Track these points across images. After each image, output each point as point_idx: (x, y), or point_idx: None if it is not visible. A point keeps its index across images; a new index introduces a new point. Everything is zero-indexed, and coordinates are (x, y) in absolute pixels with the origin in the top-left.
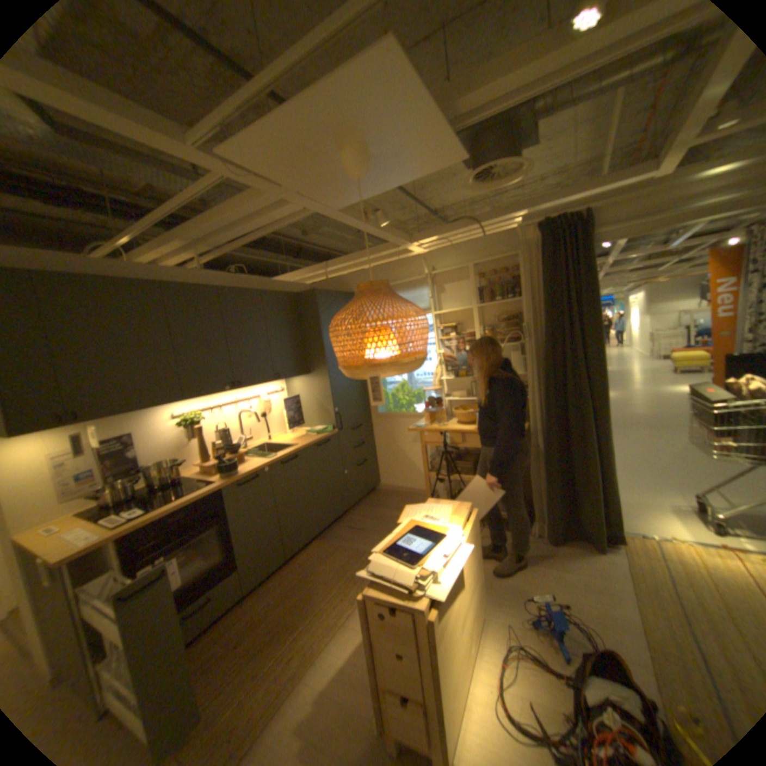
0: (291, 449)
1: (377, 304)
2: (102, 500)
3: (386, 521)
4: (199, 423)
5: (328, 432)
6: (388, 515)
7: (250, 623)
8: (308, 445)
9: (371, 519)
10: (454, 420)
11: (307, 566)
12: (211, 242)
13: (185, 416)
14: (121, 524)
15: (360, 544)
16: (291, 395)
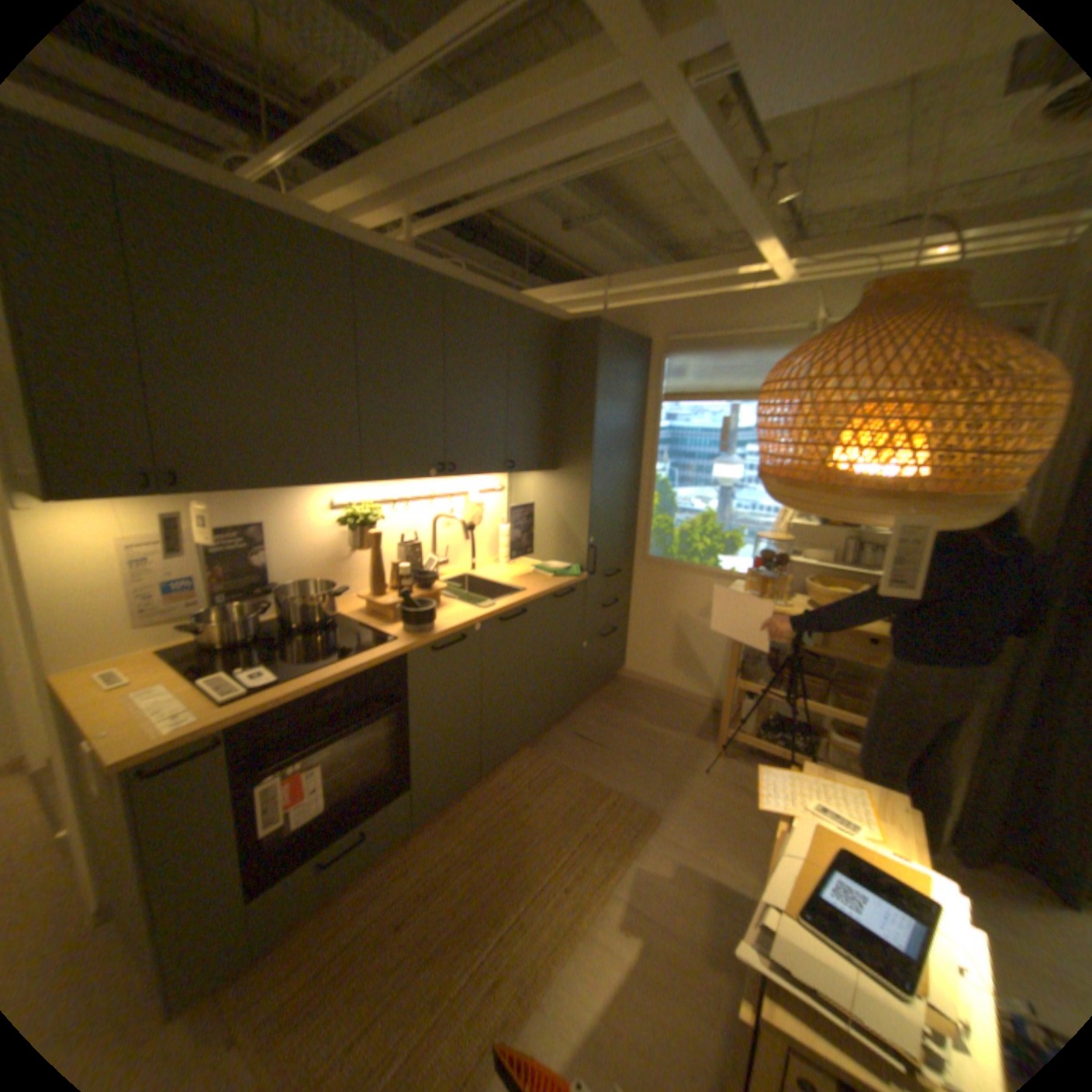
0: (517, 595)
1: (965, 330)
2: (206, 634)
3: (639, 737)
4: (375, 525)
5: (573, 575)
6: (642, 726)
7: (424, 883)
8: (544, 594)
9: (613, 728)
10: (799, 598)
11: (513, 793)
12: (446, 187)
13: (354, 508)
14: (238, 696)
15: (599, 771)
16: (520, 501)
